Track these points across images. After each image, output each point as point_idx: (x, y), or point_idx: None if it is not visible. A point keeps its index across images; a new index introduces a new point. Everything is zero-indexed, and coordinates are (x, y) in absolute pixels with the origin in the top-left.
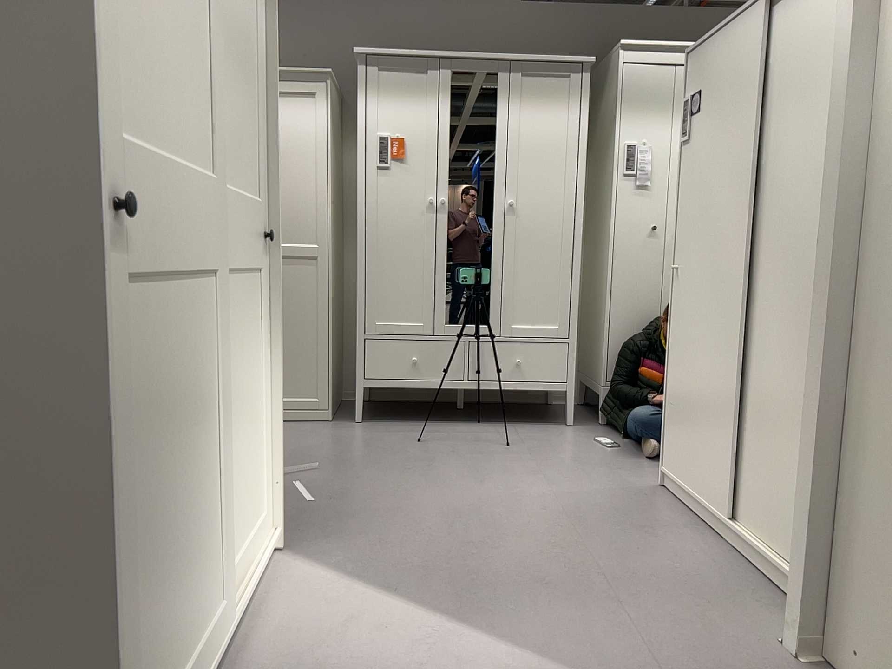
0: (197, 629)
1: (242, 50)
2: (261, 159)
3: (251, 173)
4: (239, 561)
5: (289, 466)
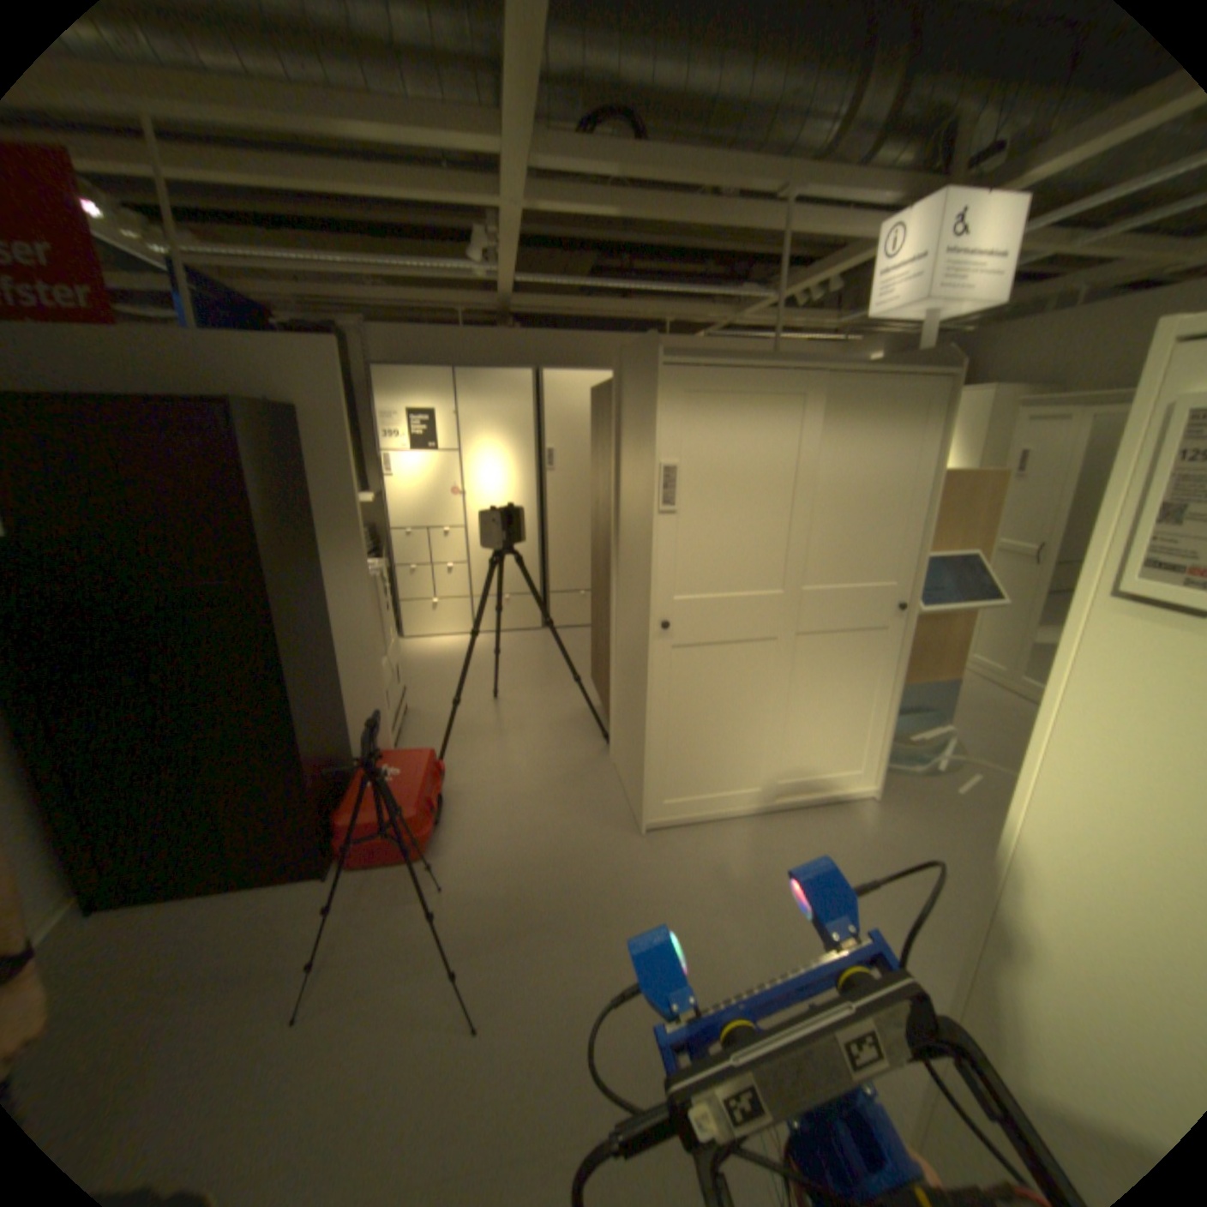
0: (735, 787)
1: (886, 494)
2: (915, 555)
3: (889, 567)
4: (812, 781)
5: (1009, 765)
